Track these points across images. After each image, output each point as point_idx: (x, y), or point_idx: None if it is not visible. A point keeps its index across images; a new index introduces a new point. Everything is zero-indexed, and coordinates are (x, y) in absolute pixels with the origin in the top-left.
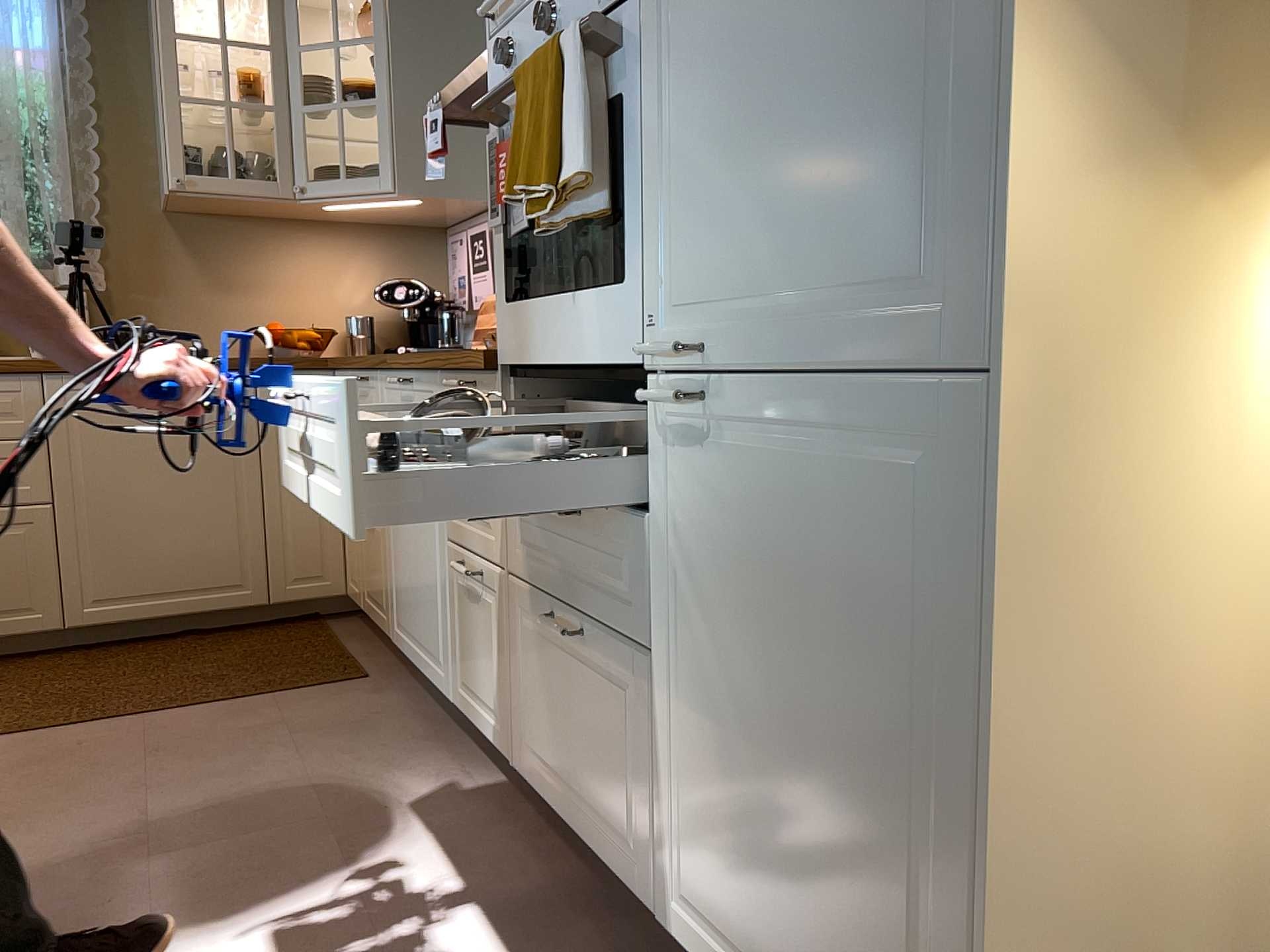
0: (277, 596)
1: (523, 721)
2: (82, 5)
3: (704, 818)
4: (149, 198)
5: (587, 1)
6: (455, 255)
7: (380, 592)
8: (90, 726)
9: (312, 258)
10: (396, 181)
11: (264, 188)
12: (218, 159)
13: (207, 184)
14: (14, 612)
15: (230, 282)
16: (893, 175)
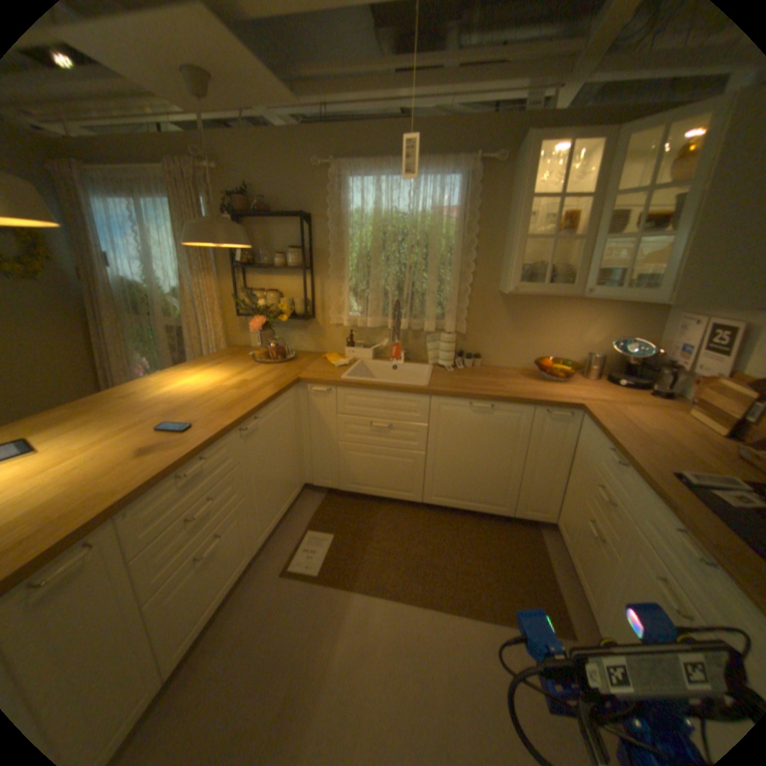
0: (520, 516)
1: None
2: (480, 178)
3: None
4: (493, 284)
5: None
6: (688, 329)
7: (595, 586)
8: (425, 610)
9: (576, 317)
10: (675, 296)
11: (565, 289)
12: (539, 270)
13: (531, 289)
14: (404, 491)
15: (525, 329)
16: None
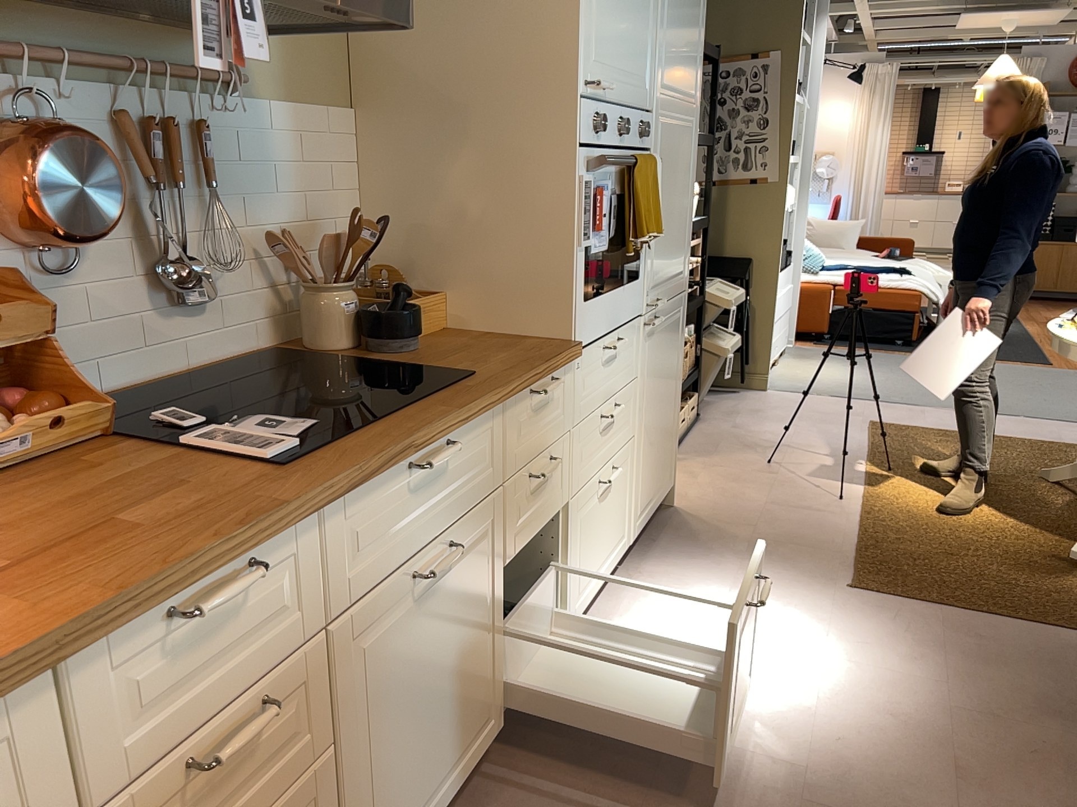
0: None
1: (573, 583)
2: None
3: (643, 471)
4: None
5: (633, 138)
6: None
7: None
8: None
9: None
10: None
11: None
12: None
13: None
14: None
15: None
16: (680, 246)
